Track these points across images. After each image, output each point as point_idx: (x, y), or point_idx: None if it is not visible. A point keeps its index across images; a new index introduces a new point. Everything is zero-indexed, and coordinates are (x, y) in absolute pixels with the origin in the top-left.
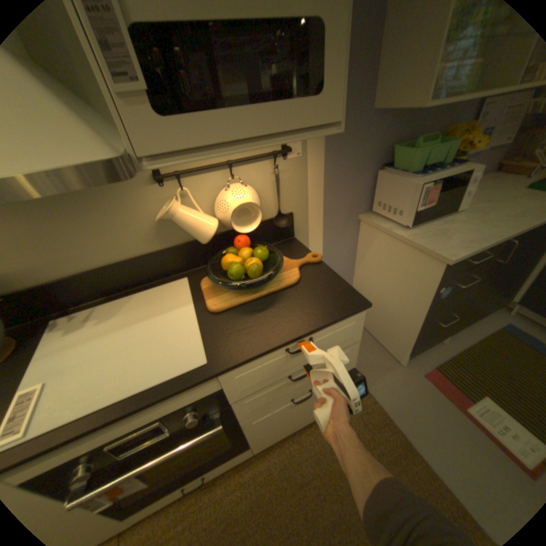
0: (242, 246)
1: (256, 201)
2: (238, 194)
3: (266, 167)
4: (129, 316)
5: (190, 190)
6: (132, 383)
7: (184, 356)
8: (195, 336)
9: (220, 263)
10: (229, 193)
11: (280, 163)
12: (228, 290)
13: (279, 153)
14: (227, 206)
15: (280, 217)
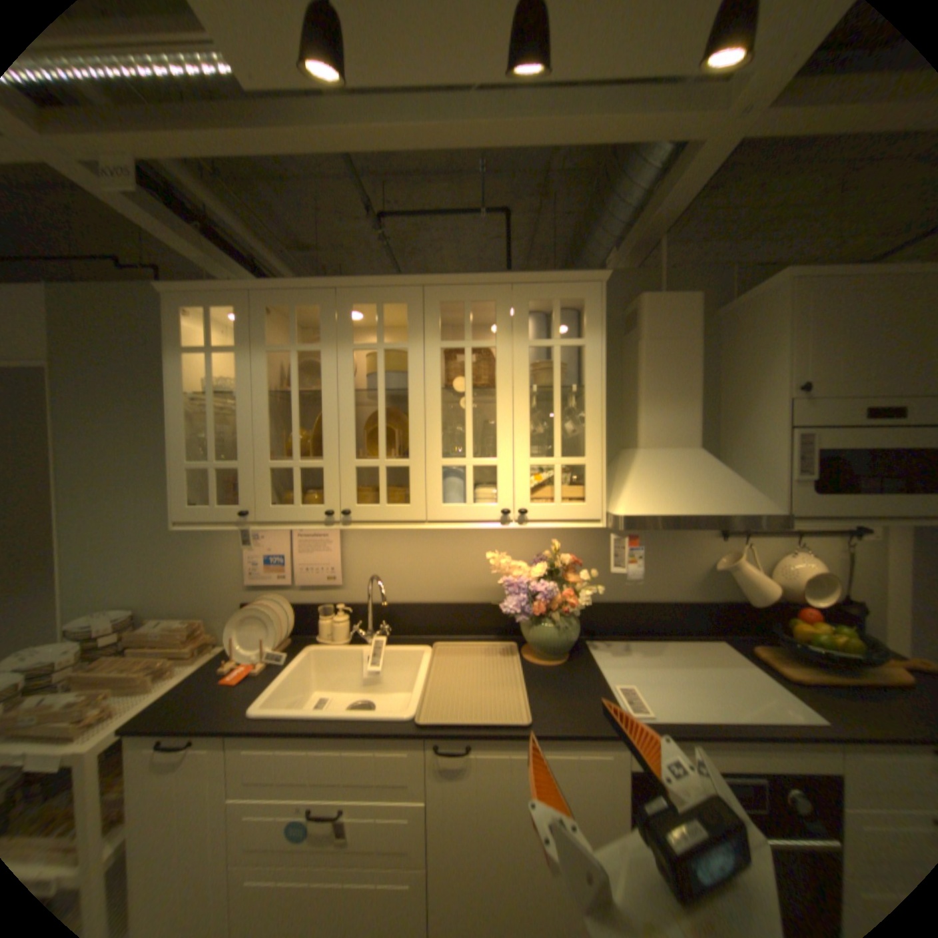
0: (815, 621)
1: (833, 576)
2: (811, 564)
3: (836, 544)
4: (673, 662)
5: (757, 550)
6: (739, 716)
7: (792, 712)
8: (790, 699)
9: (796, 631)
10: (798, 561)
11: (854, 544)
12: (804, 668)
13: (853, 533)
14: (796, 573)
15: (848, 605)
